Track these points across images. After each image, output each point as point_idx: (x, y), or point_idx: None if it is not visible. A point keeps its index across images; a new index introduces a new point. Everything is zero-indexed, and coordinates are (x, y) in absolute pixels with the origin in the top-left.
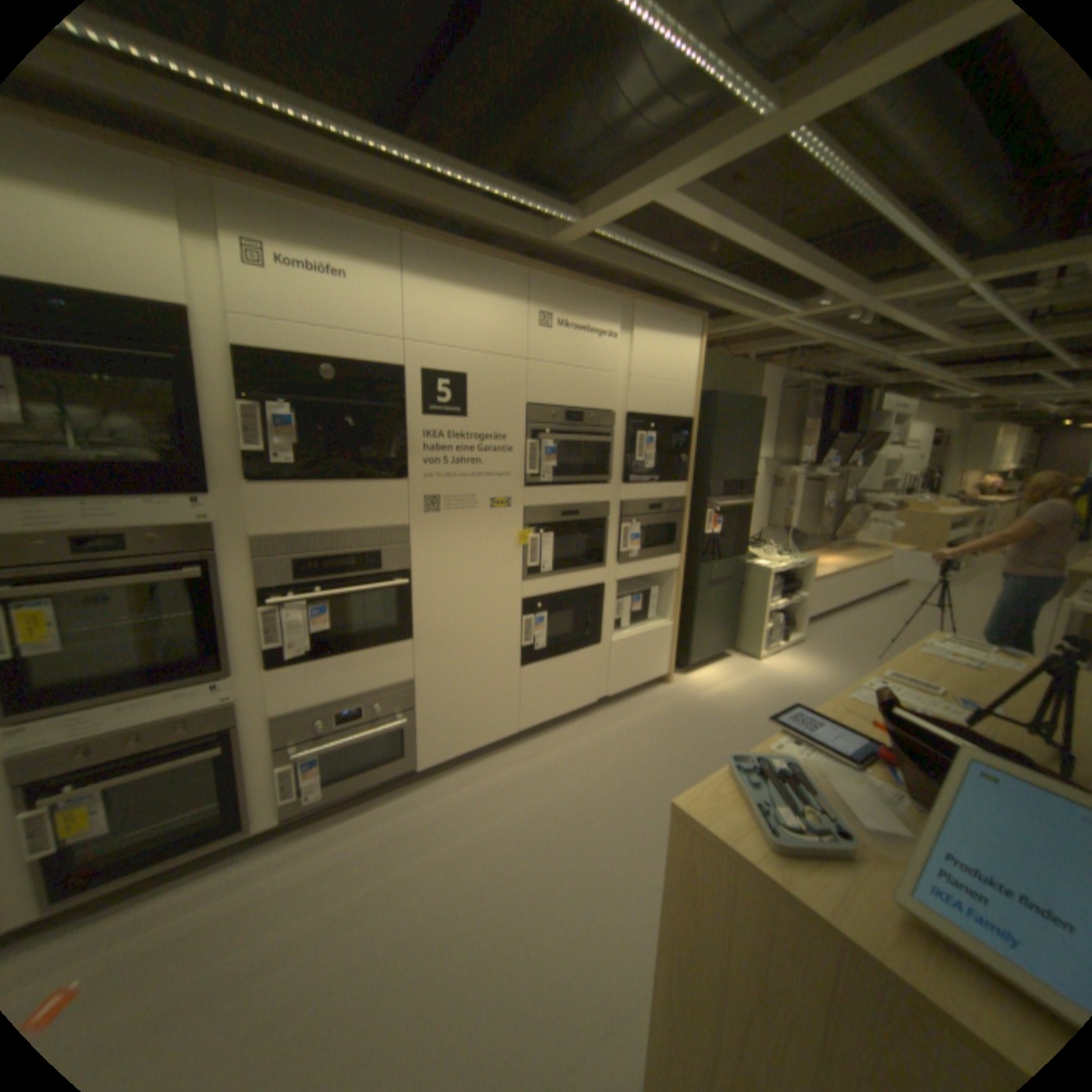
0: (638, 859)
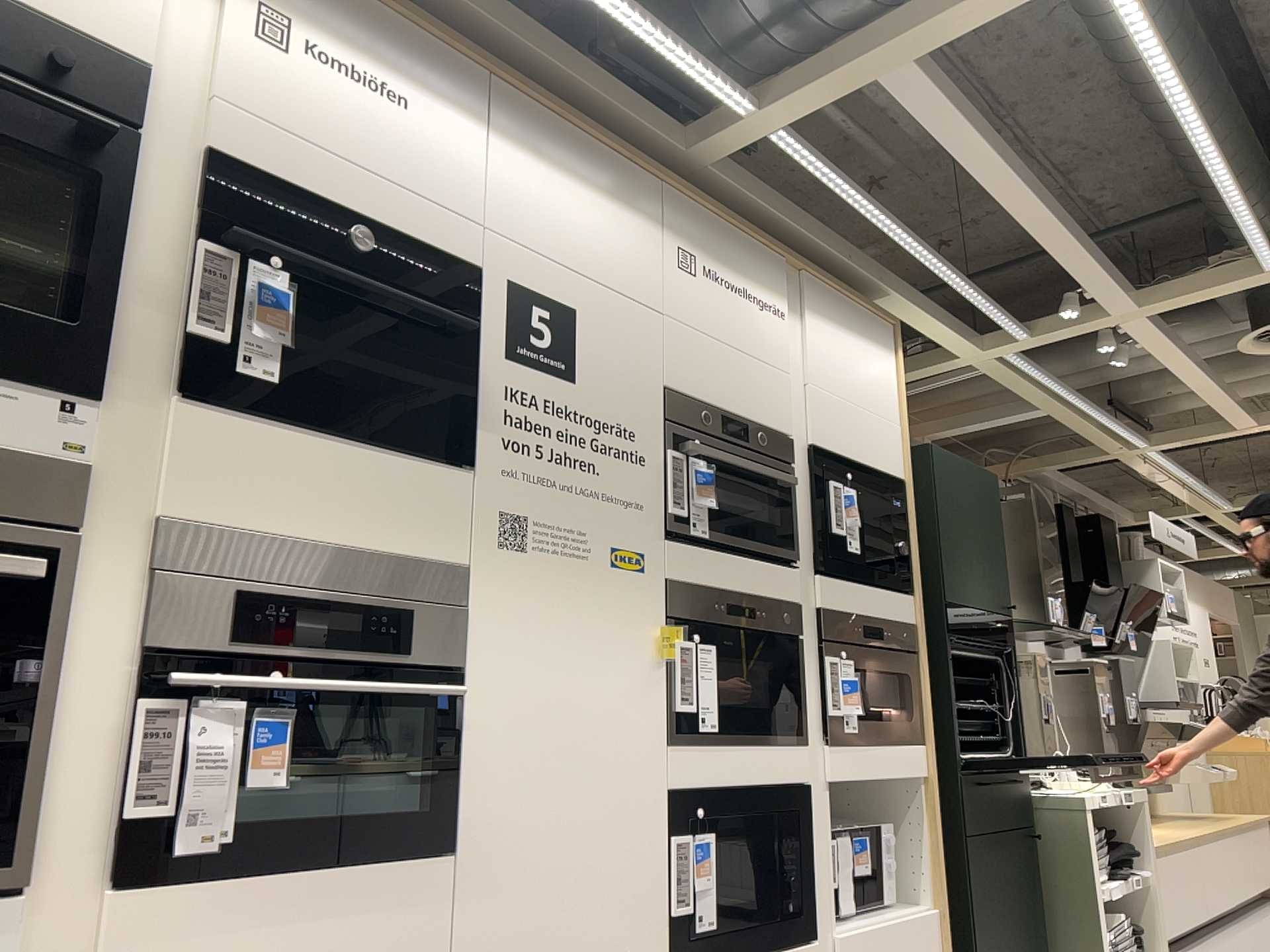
0: None
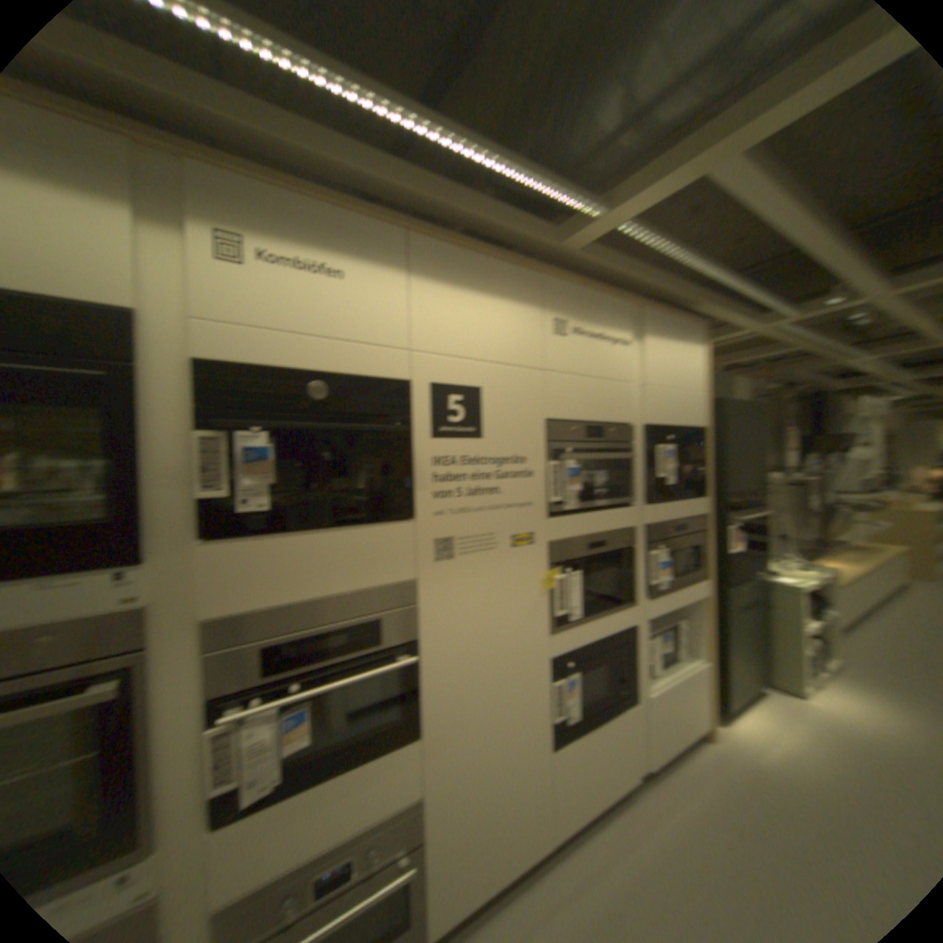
0: None
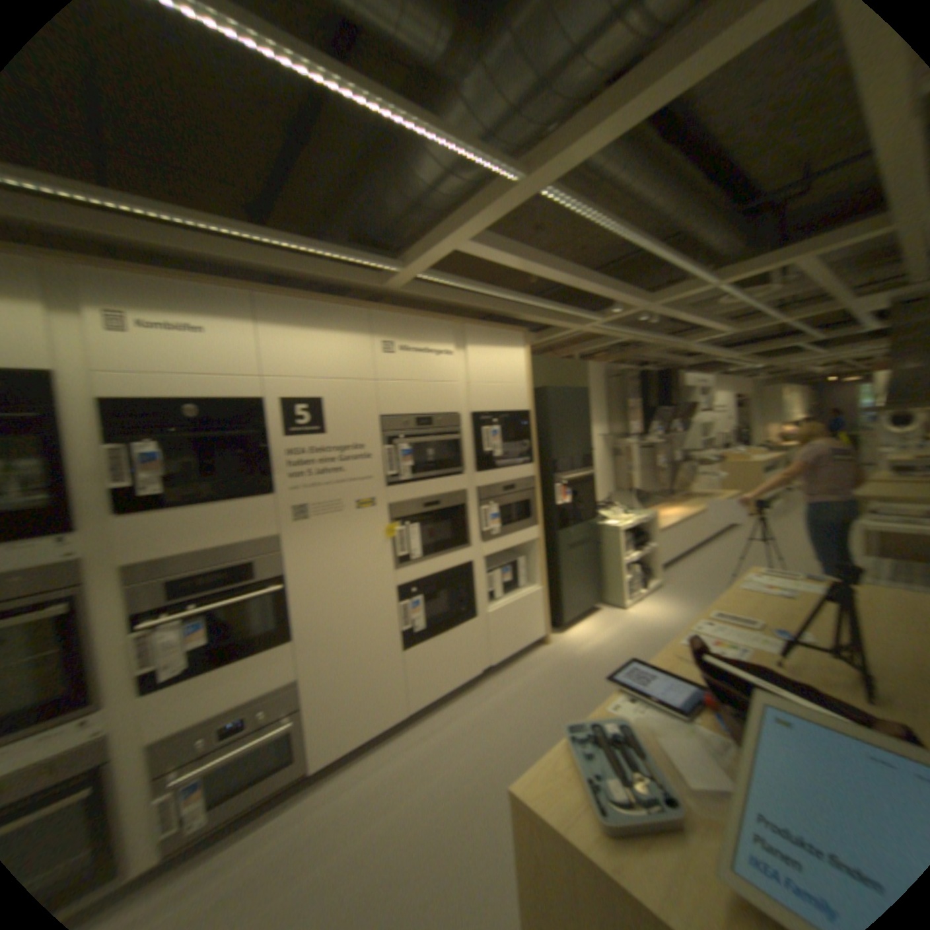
0: None
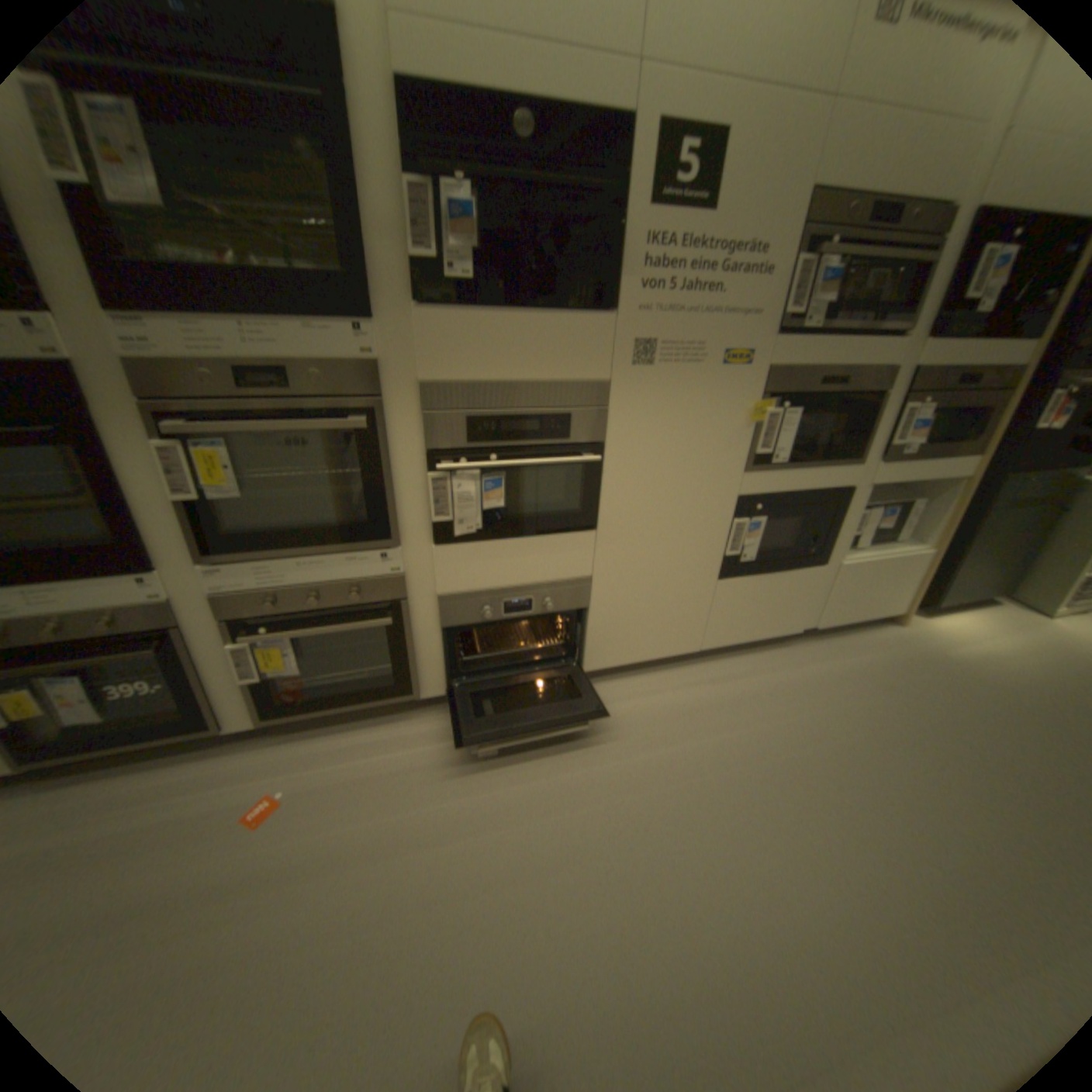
0: (853, 854)
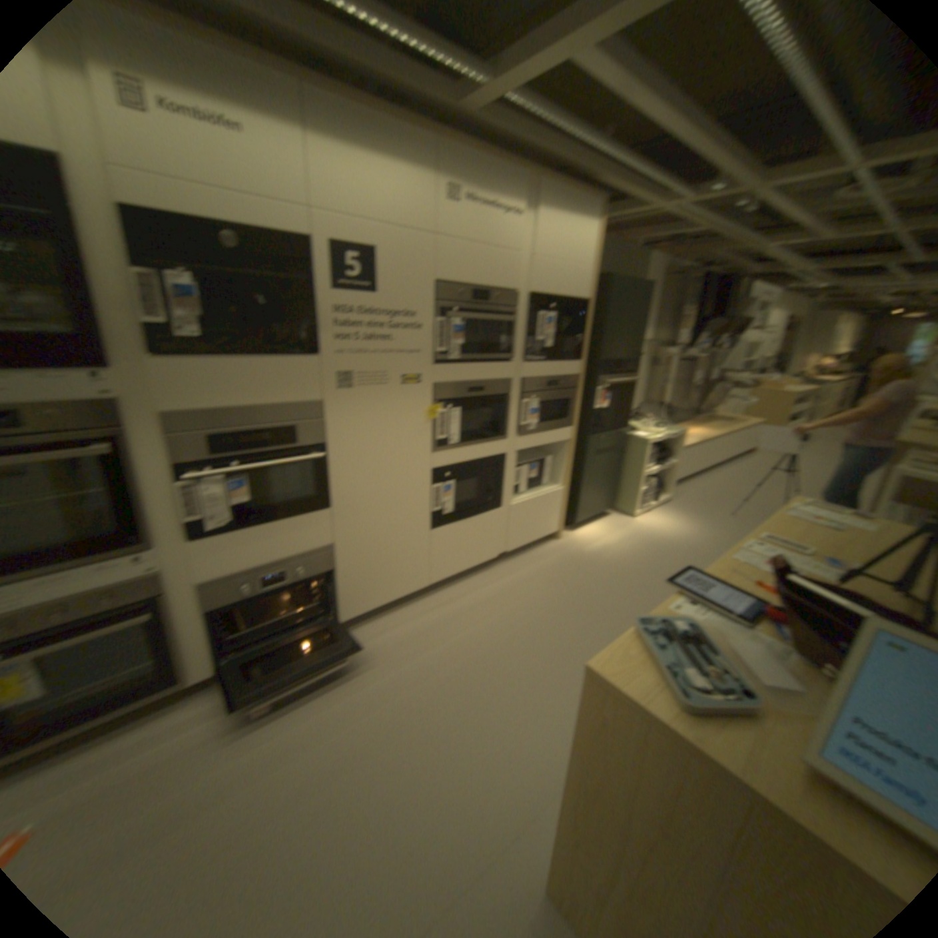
0: (537, 689)
